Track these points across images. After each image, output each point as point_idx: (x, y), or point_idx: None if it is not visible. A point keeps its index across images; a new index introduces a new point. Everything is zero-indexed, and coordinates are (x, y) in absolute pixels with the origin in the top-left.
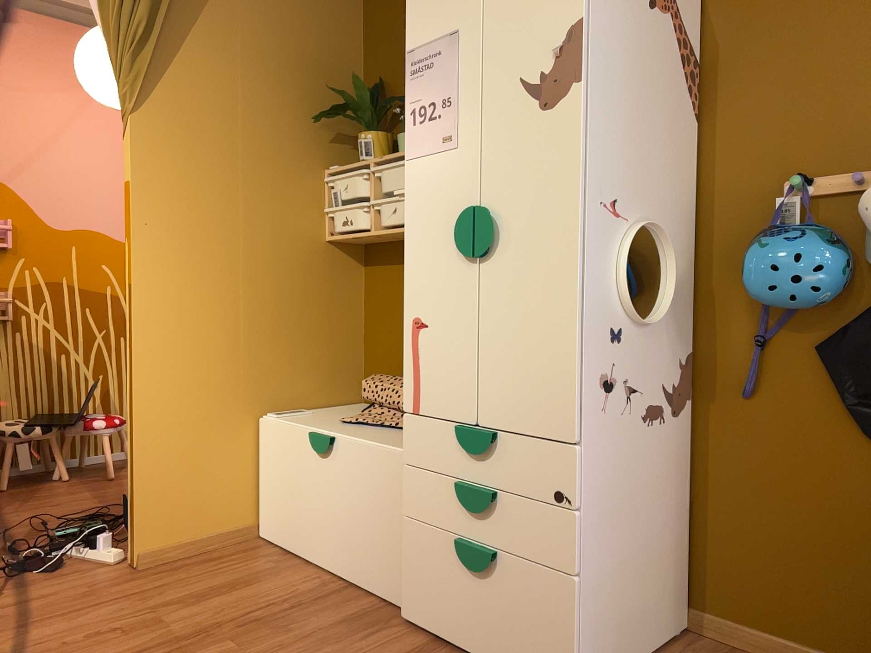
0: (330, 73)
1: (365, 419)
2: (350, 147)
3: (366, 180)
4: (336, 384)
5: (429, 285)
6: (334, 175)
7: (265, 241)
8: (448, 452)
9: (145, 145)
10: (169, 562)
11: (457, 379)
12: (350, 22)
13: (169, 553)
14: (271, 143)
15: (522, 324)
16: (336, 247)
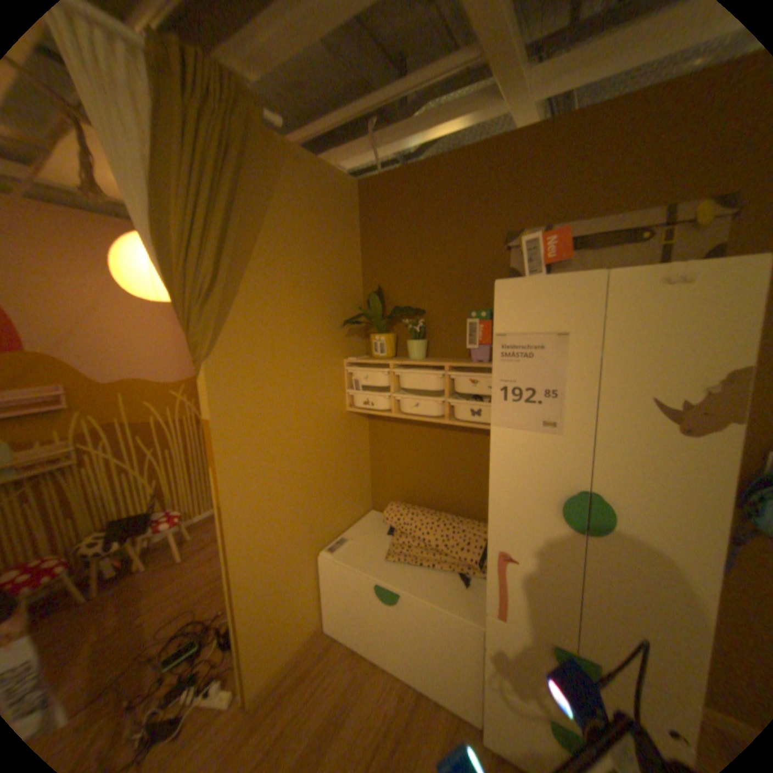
0: (344, 283)
1: (407, 557)
2: (358, 337)
3: (386, 375)
4: (359, 505)
5: (523, 534)
6: (357, 367)
7: (313, 429)
8: (541, 658)
9: (221, 386)
10: (275, 691)
11: (557, 614)
12: (353, 239)
13: (273, 684)
14: (311, 350)
15: (641, 599)
16: (354, 413)
